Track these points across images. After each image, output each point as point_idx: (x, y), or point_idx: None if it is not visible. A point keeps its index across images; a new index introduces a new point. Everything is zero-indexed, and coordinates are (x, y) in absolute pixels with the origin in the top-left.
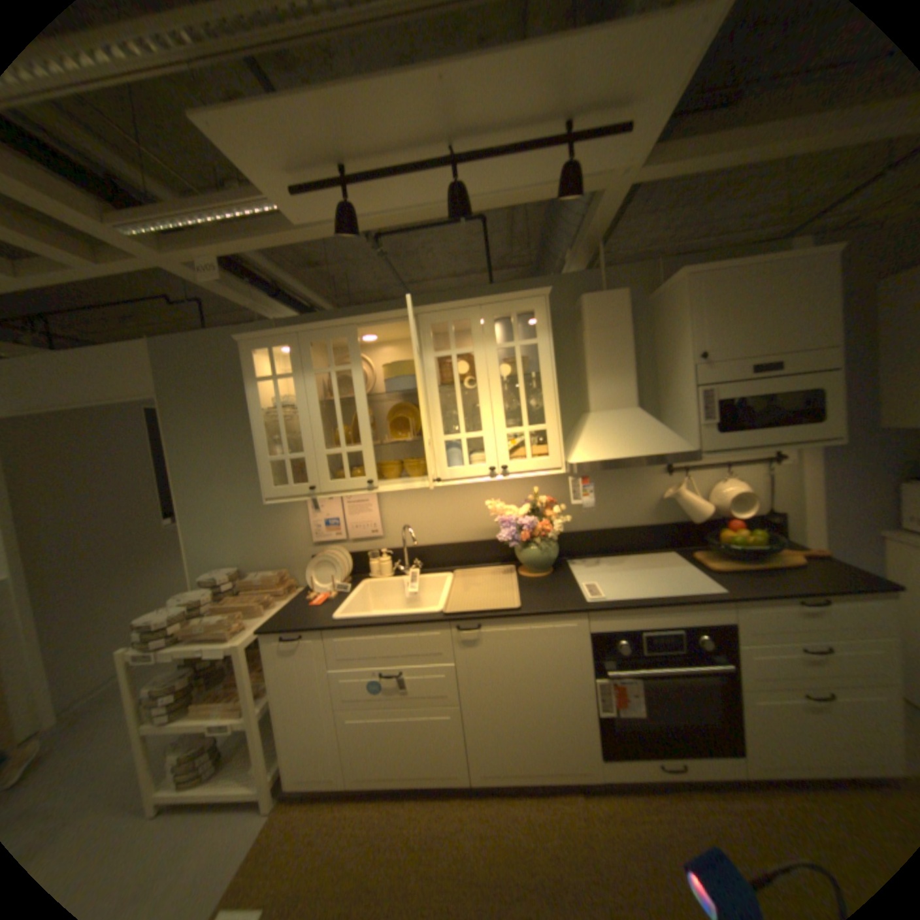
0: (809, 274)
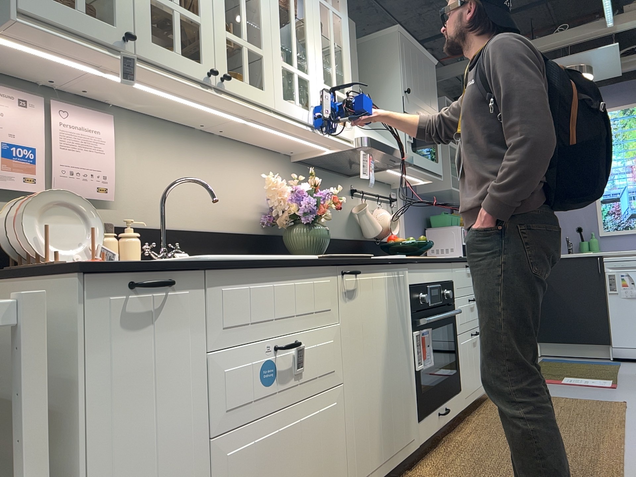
0: (430, 70)
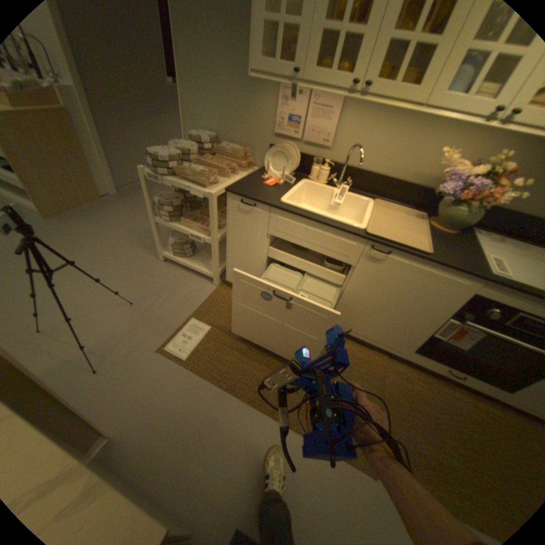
0: None
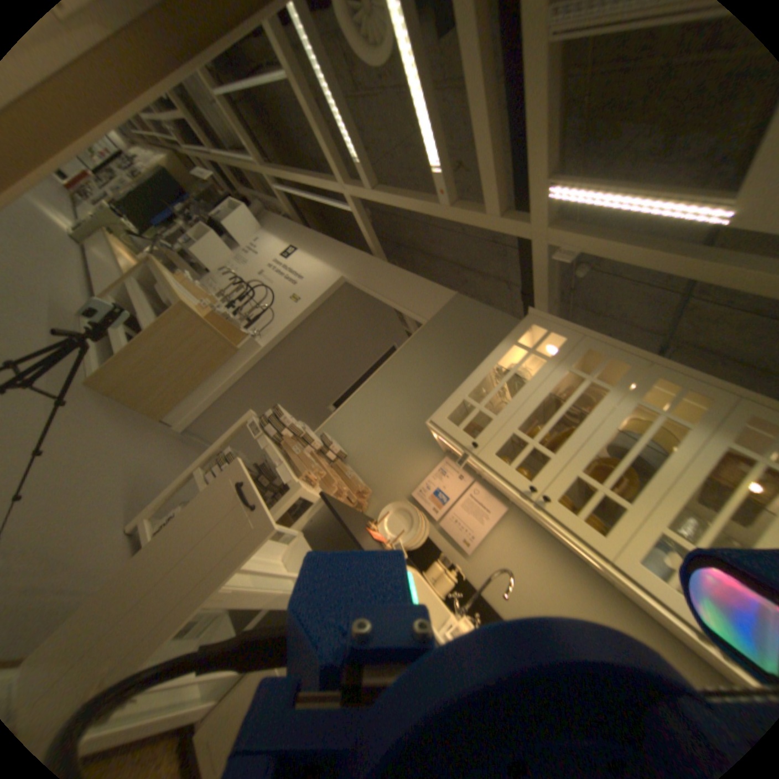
0: None
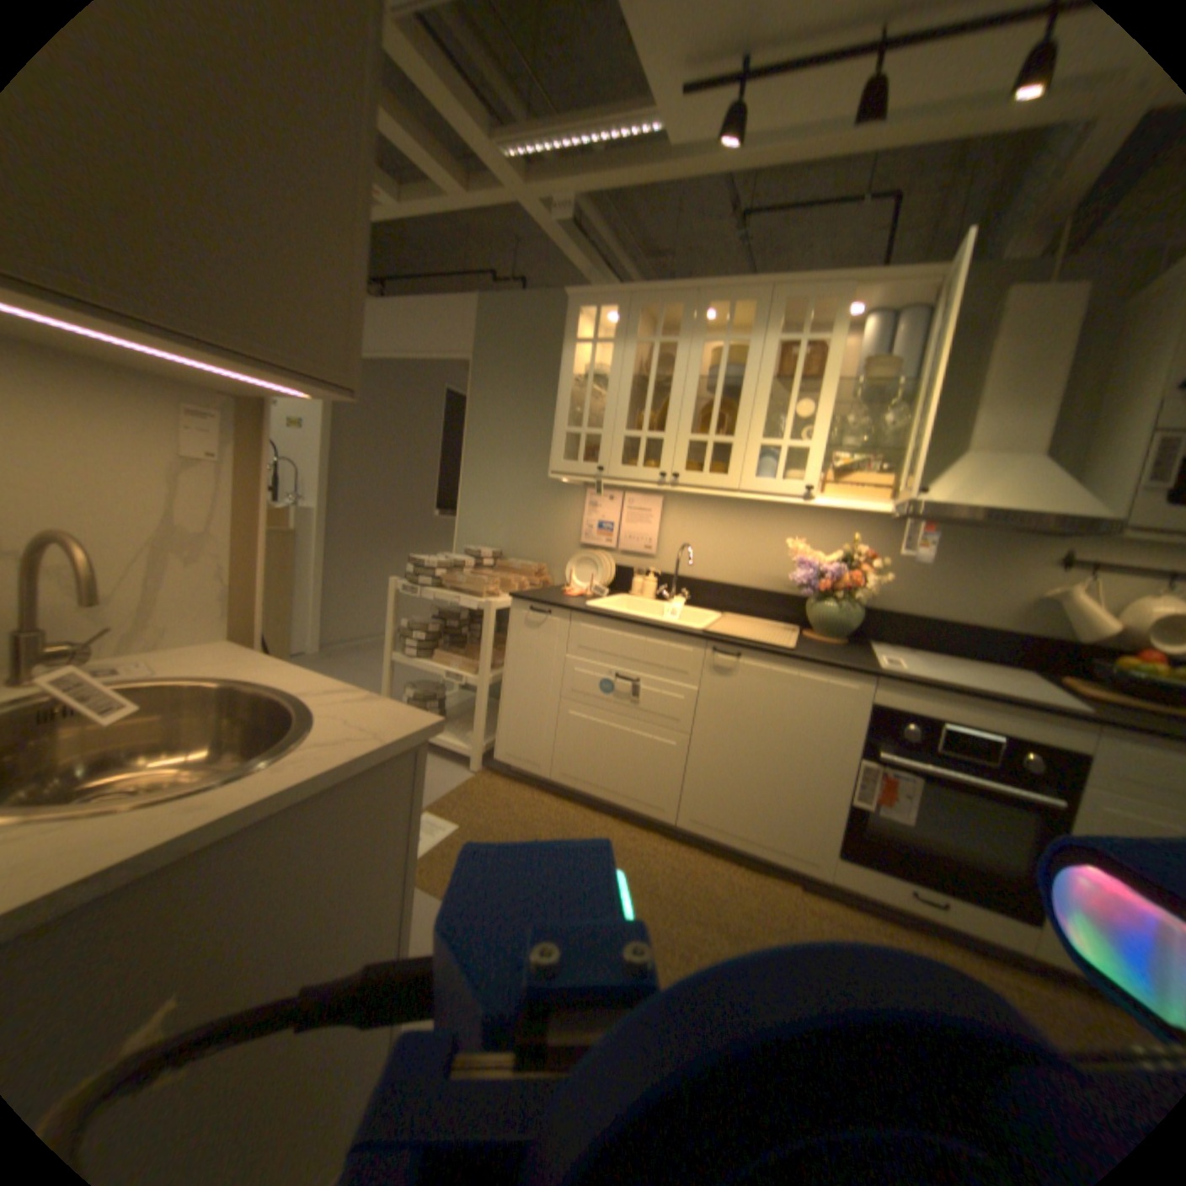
0: None
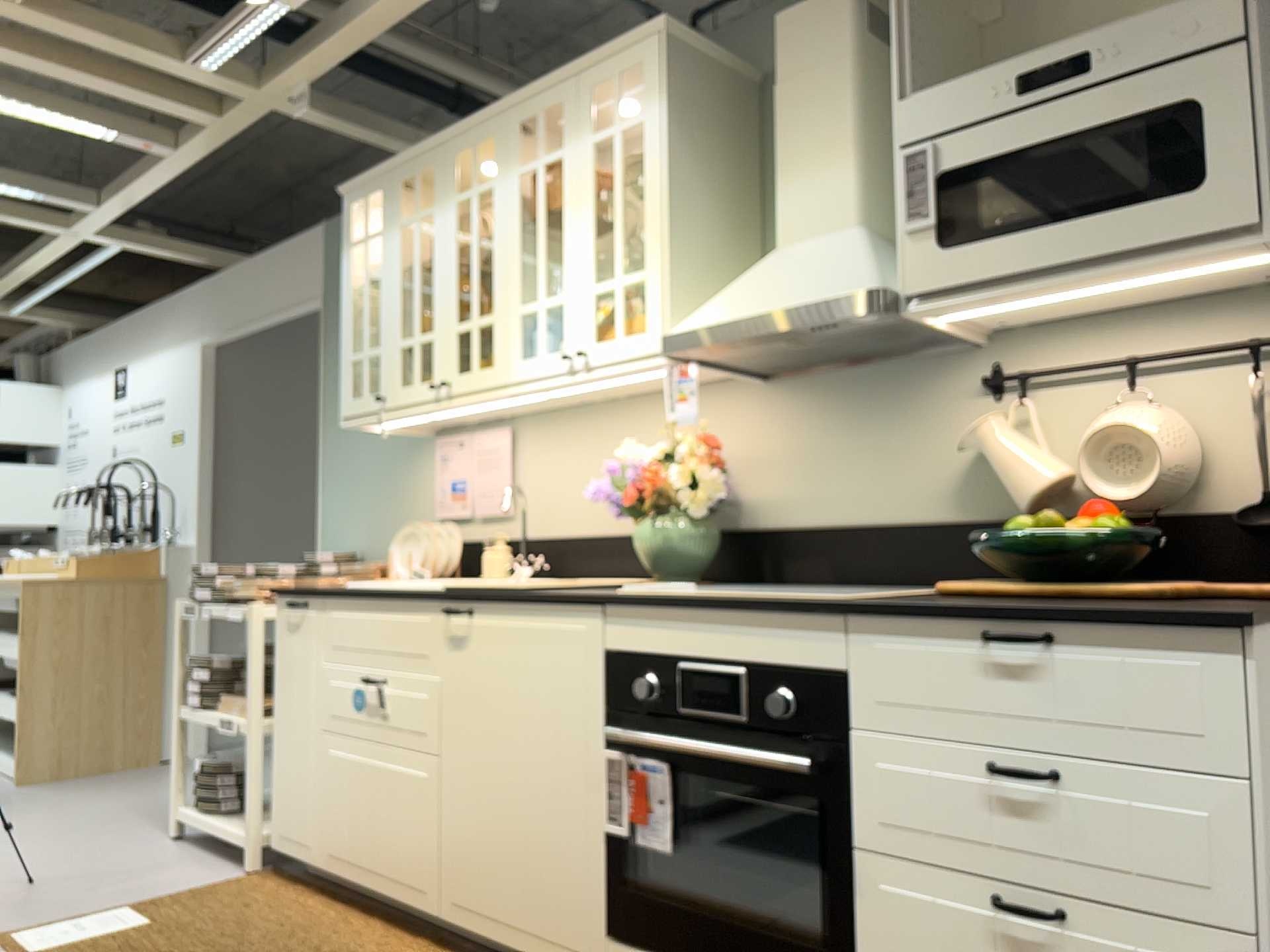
0: None
